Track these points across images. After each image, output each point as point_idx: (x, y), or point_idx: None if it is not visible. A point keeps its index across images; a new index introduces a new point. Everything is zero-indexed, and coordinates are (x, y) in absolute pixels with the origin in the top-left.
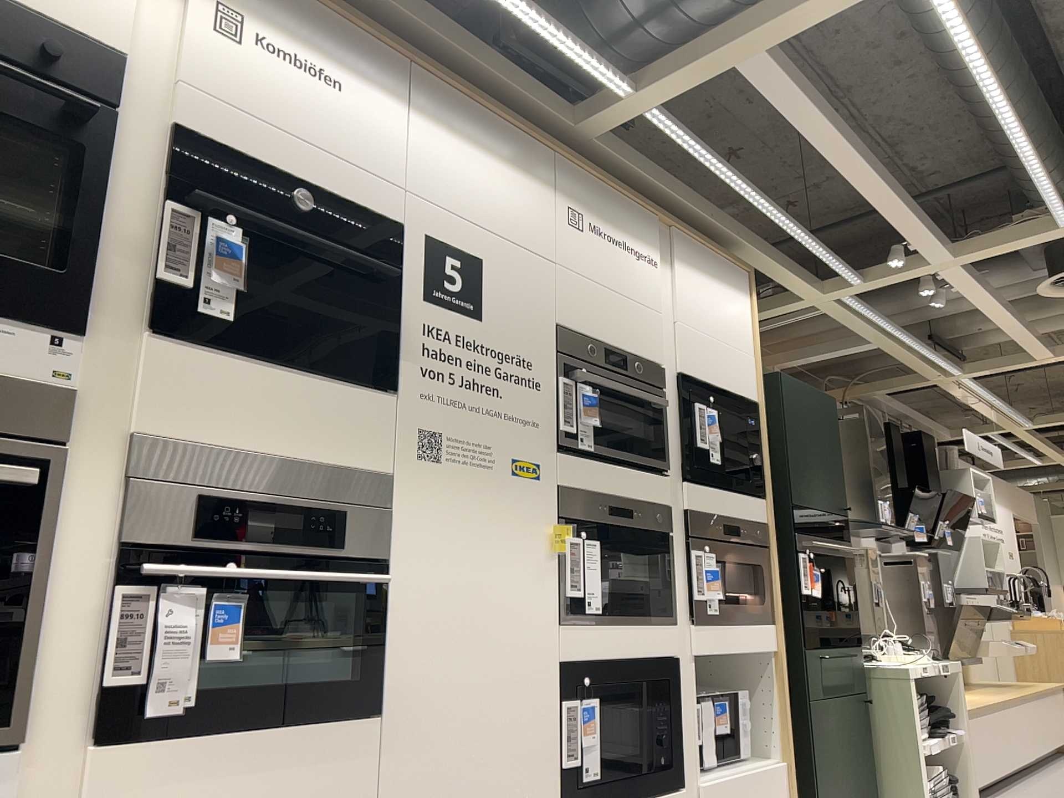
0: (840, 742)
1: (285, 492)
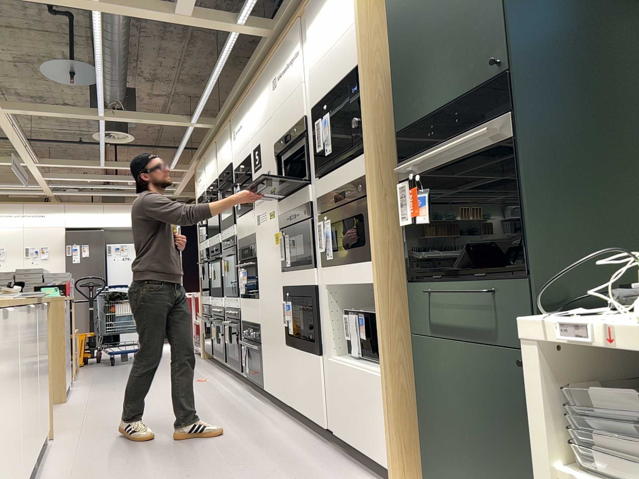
0: (469, 398)
1: (247, 244)
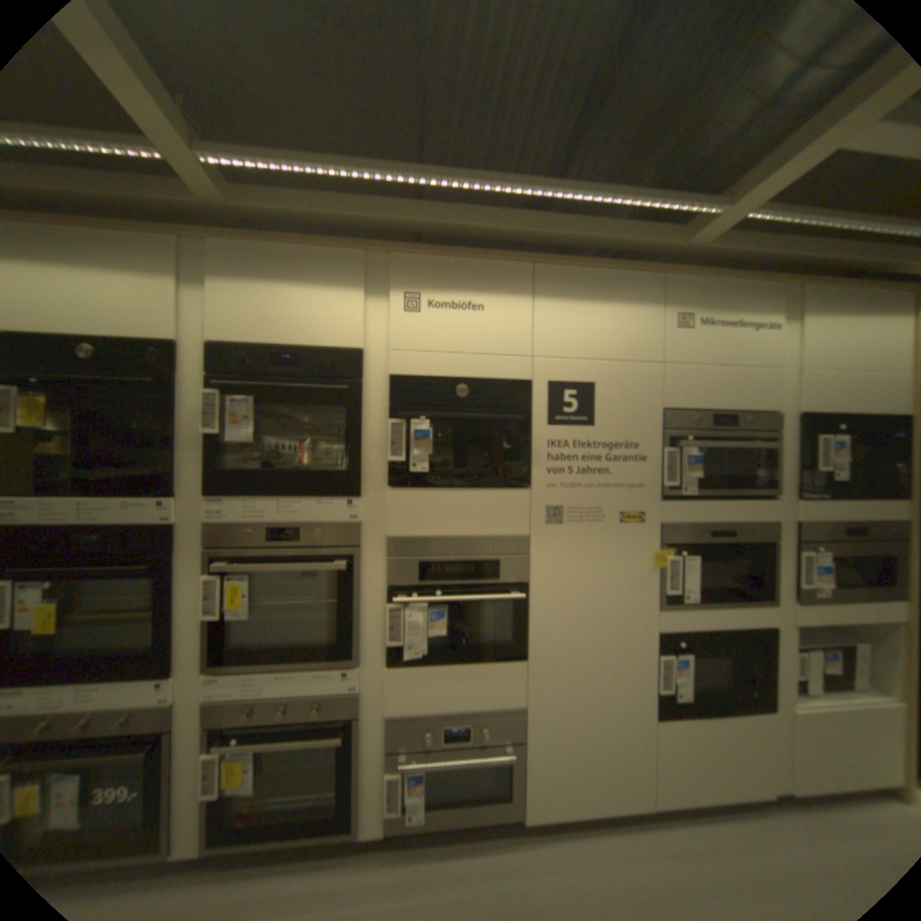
0: None
1: (464, 553)
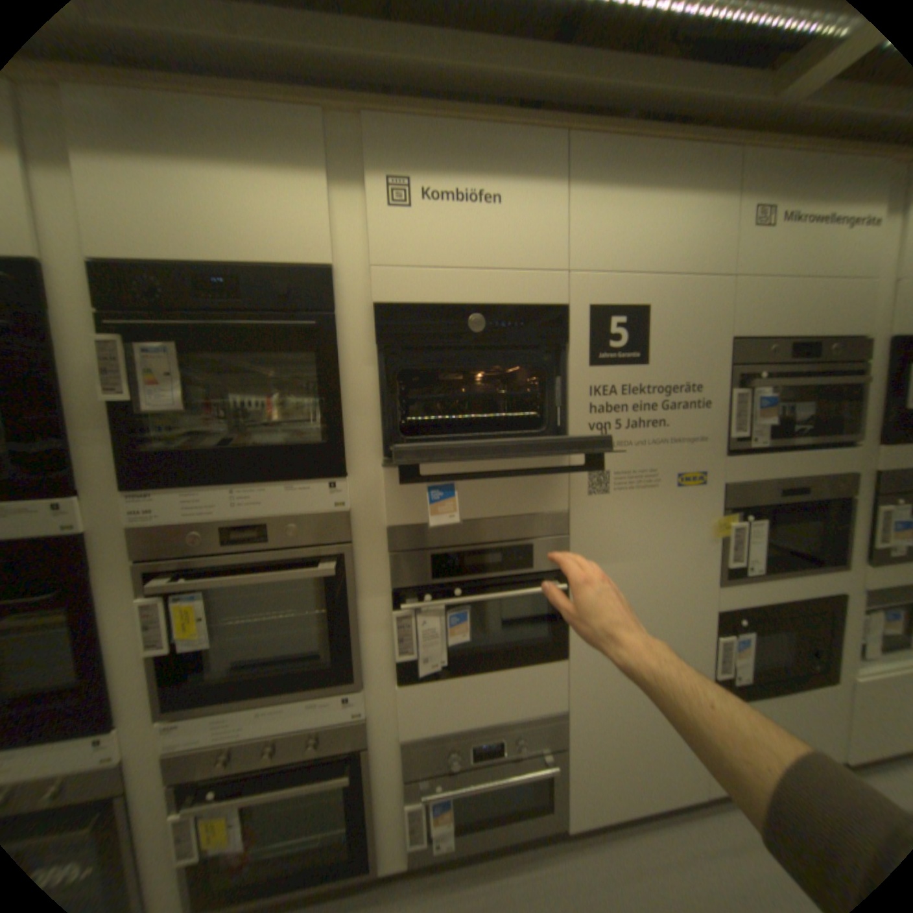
0: None
1: (488, 539)
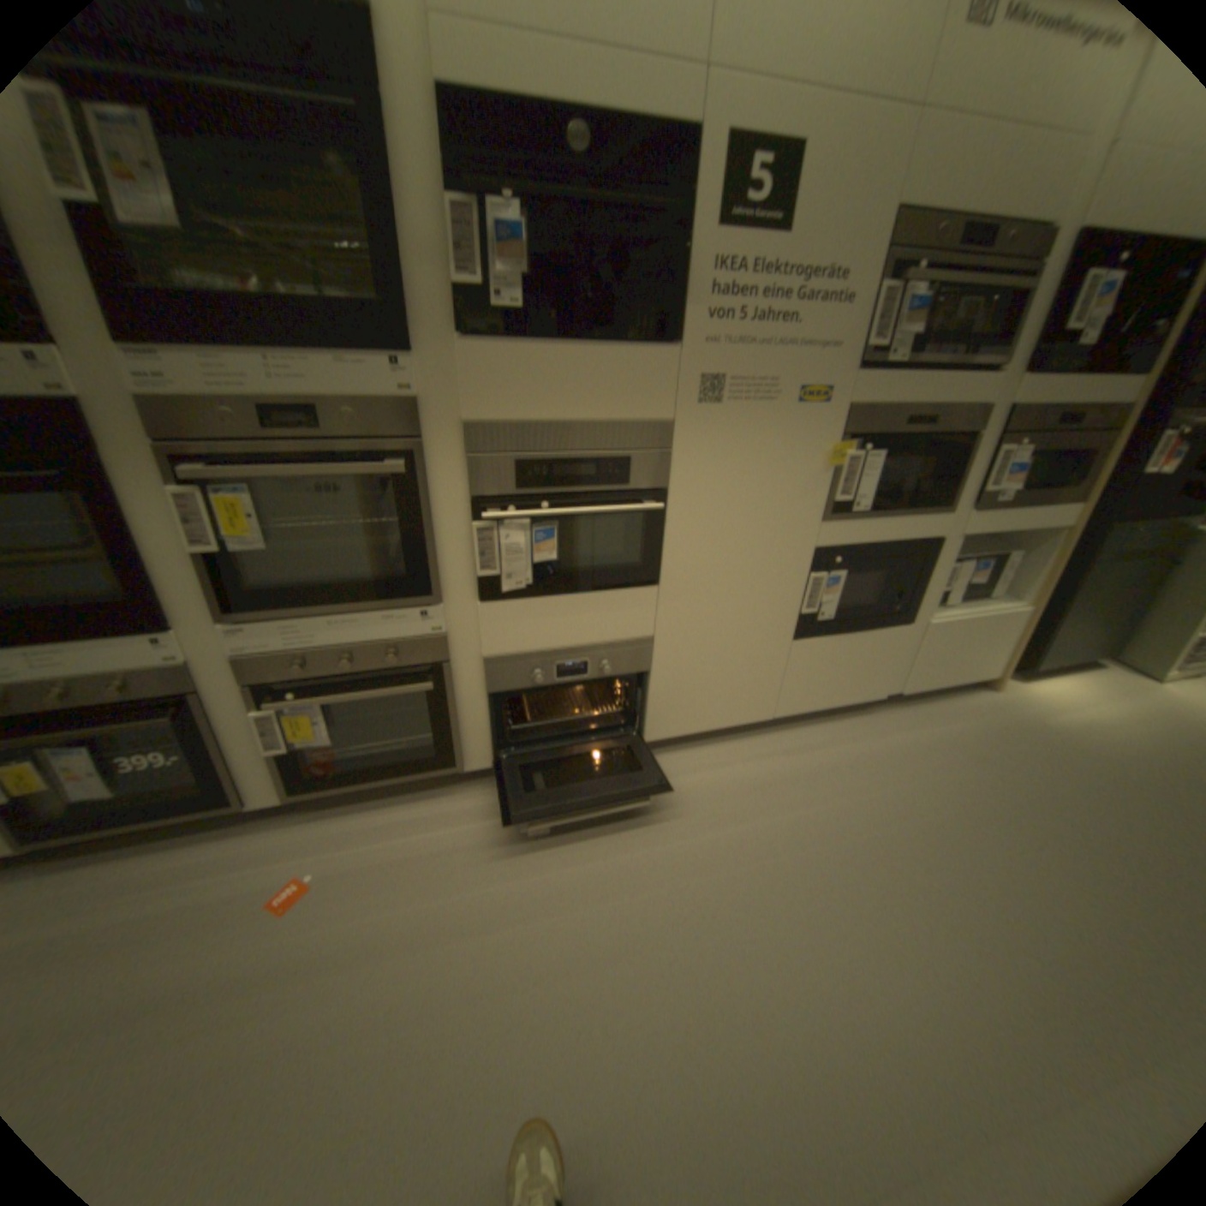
0: (1114, 594)
1: (580, 448)
